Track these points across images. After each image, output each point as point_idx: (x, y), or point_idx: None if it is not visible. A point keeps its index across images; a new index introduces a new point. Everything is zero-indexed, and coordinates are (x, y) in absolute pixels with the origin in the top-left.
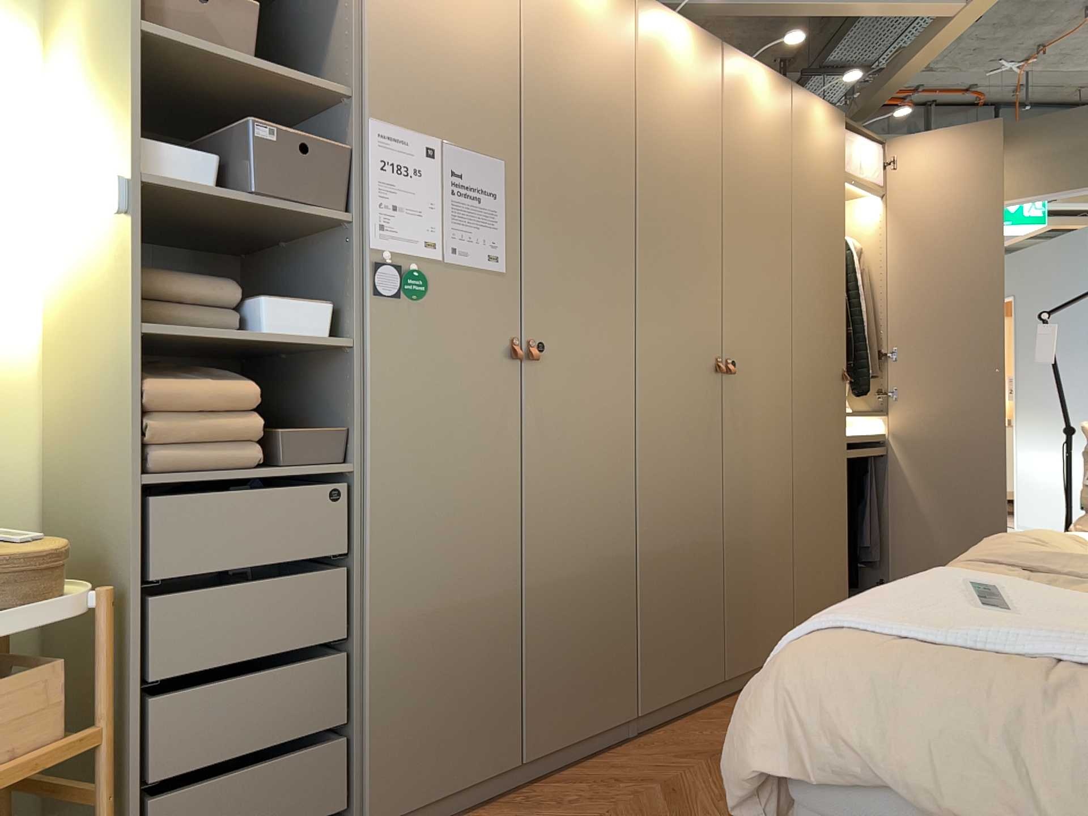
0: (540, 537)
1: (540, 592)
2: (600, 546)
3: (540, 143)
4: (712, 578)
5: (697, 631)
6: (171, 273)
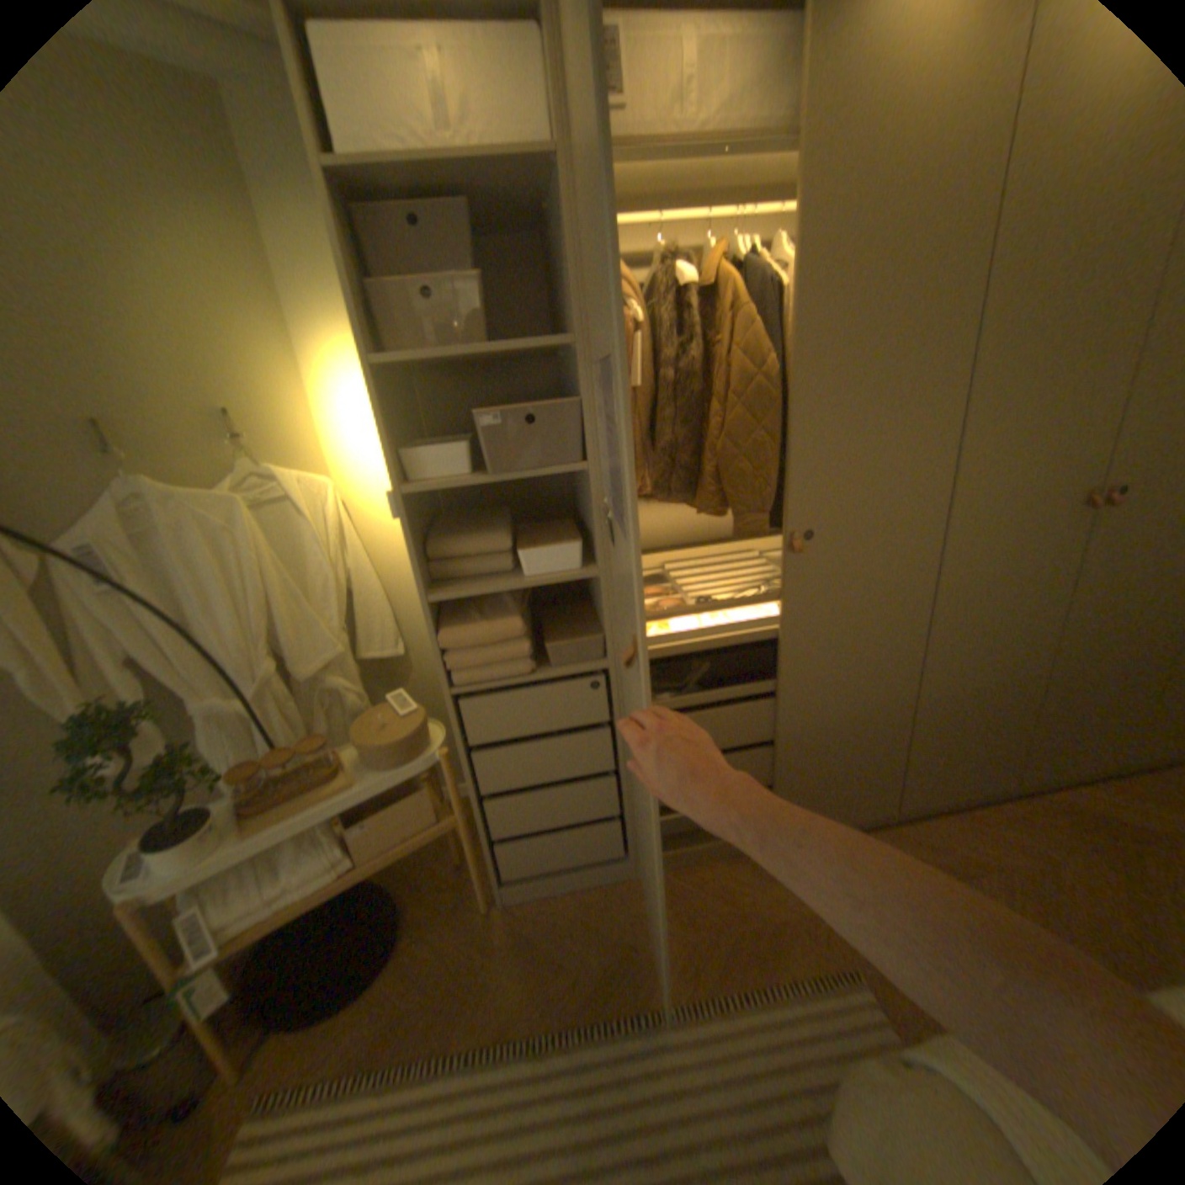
0: (797, 696)
1: (794, 735)
2: (868, 696)
3: (819, 306)
4: (1026, 700)
5: (987, 754)
6: (461, 534)
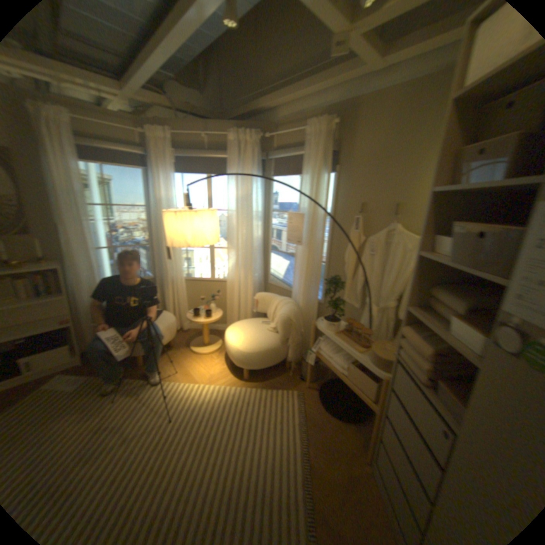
0: None
1: None
2: None
3: None
4: None
5: None
6: (450, 292)
